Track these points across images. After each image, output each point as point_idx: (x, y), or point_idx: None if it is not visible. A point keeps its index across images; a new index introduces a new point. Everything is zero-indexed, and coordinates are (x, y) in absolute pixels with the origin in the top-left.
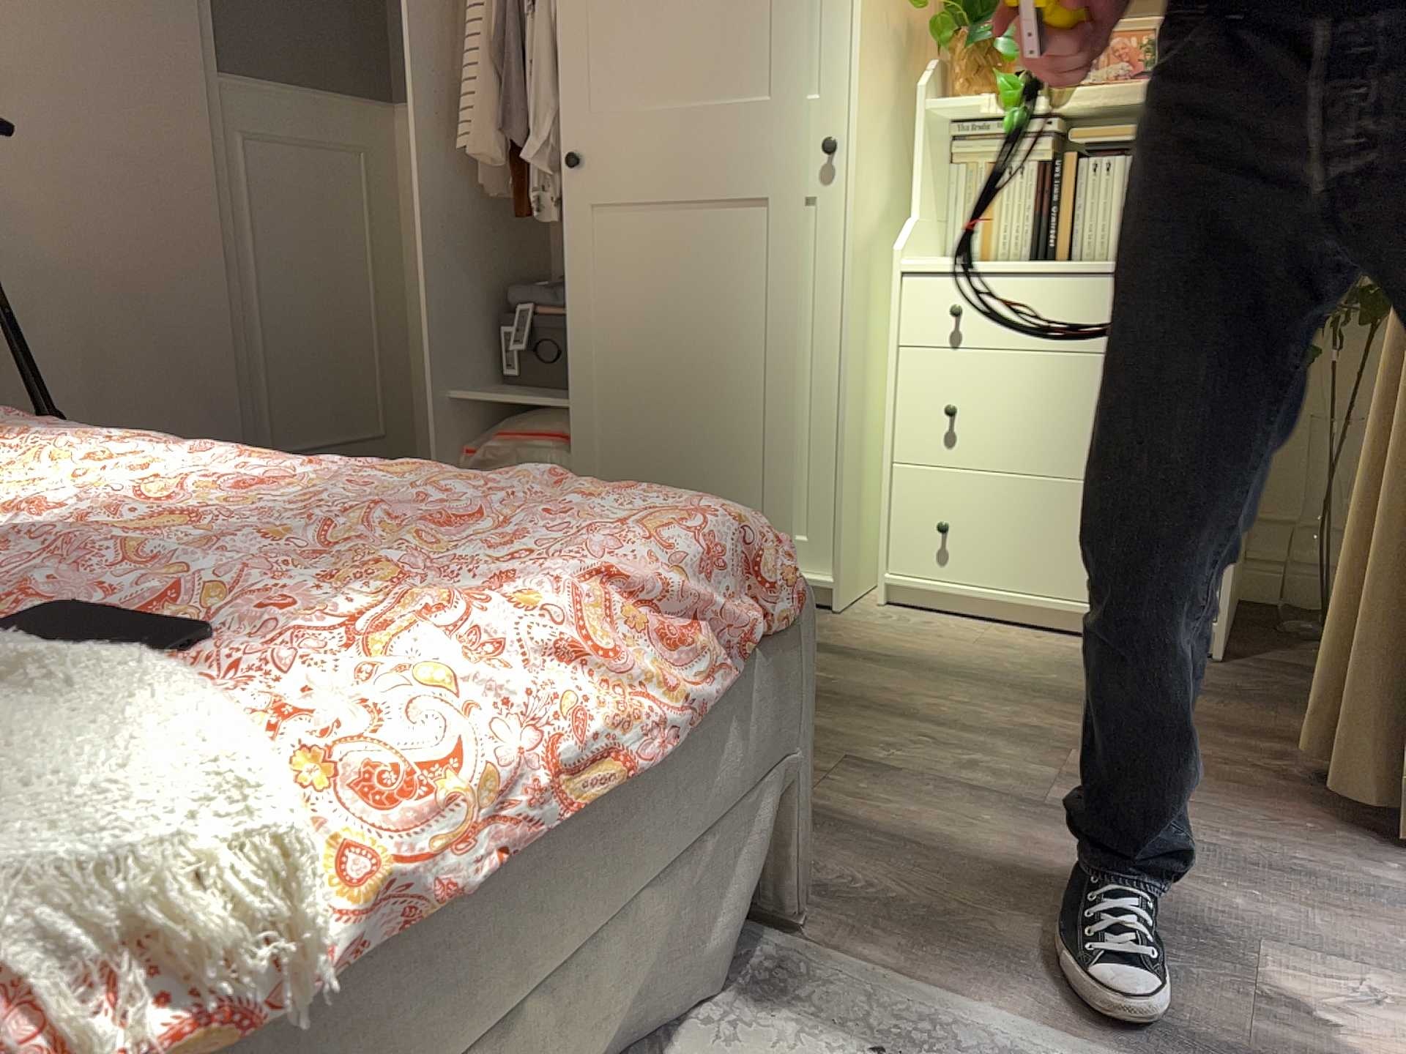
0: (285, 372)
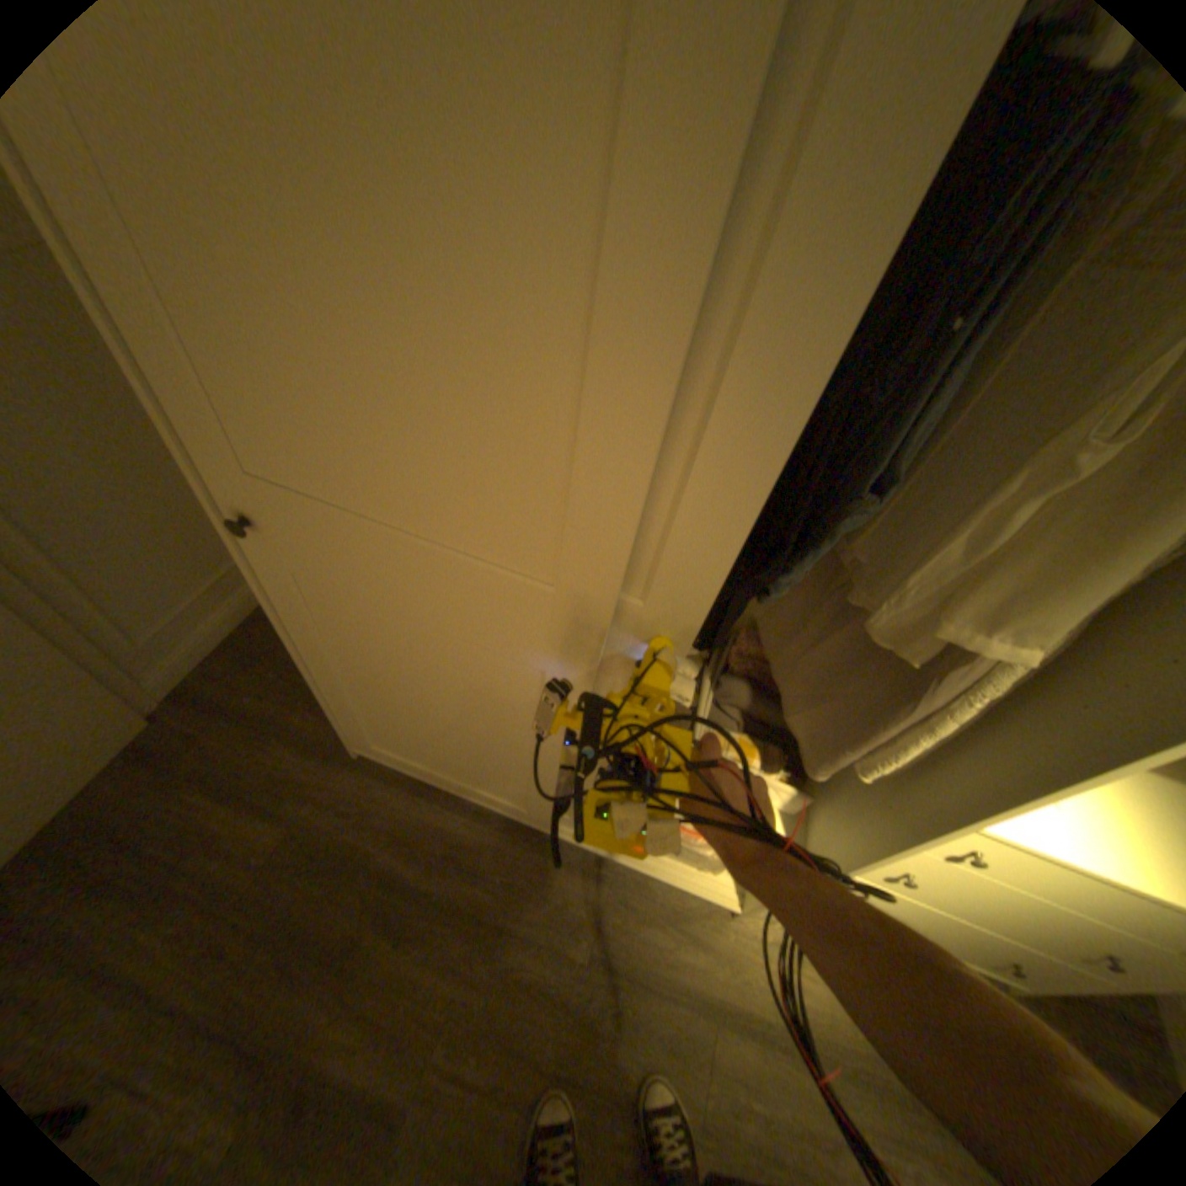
0: (103, 578)
